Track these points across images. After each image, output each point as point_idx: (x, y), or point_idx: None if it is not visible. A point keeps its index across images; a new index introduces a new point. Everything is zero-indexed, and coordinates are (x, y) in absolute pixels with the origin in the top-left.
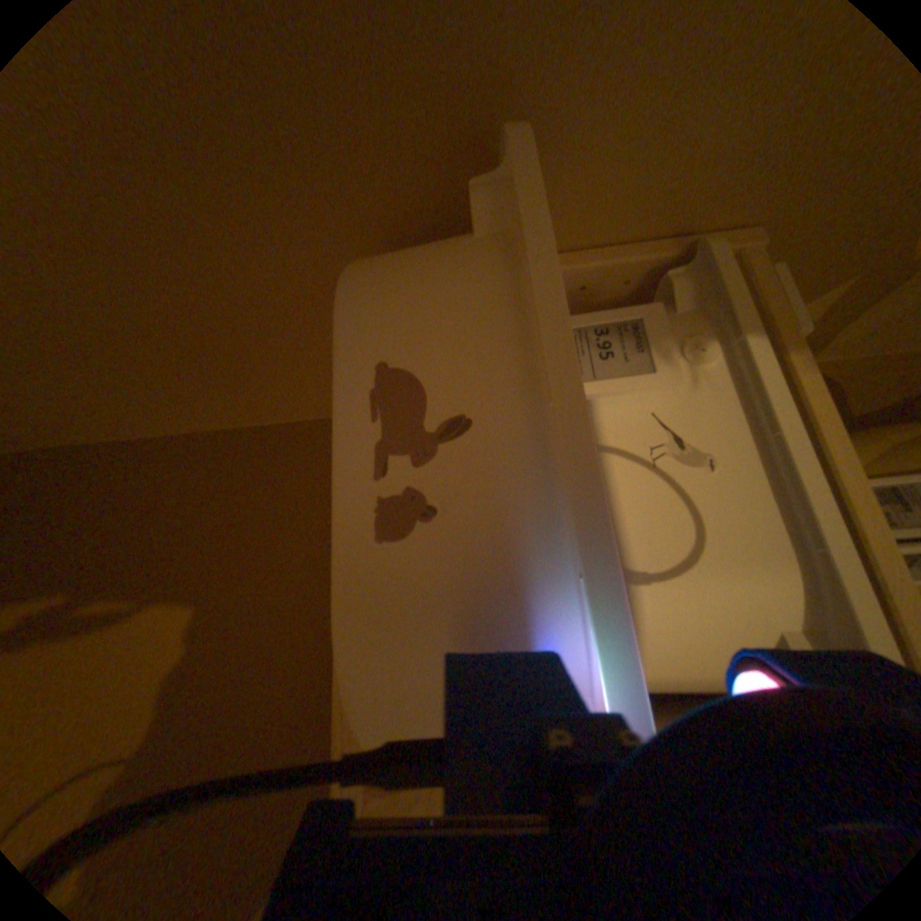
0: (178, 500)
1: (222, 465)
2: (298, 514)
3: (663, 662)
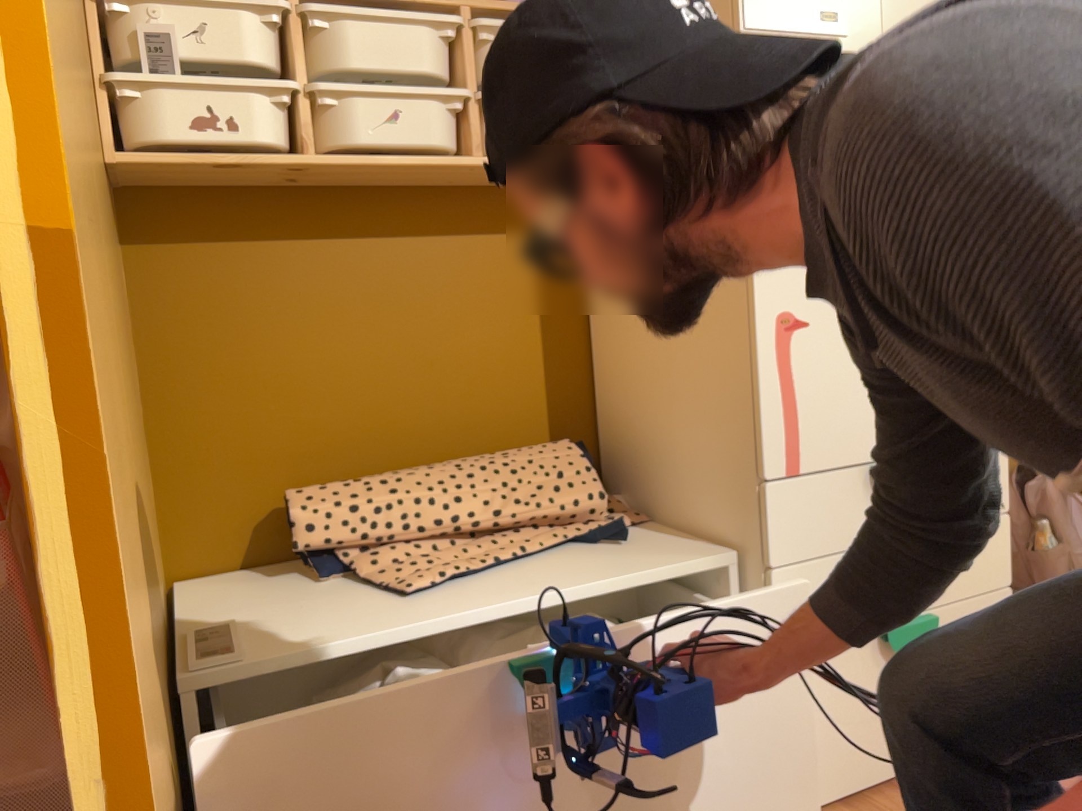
0: (180, 340)
1: (154, 314)
2: (189, 257)
3: (268, 58)
